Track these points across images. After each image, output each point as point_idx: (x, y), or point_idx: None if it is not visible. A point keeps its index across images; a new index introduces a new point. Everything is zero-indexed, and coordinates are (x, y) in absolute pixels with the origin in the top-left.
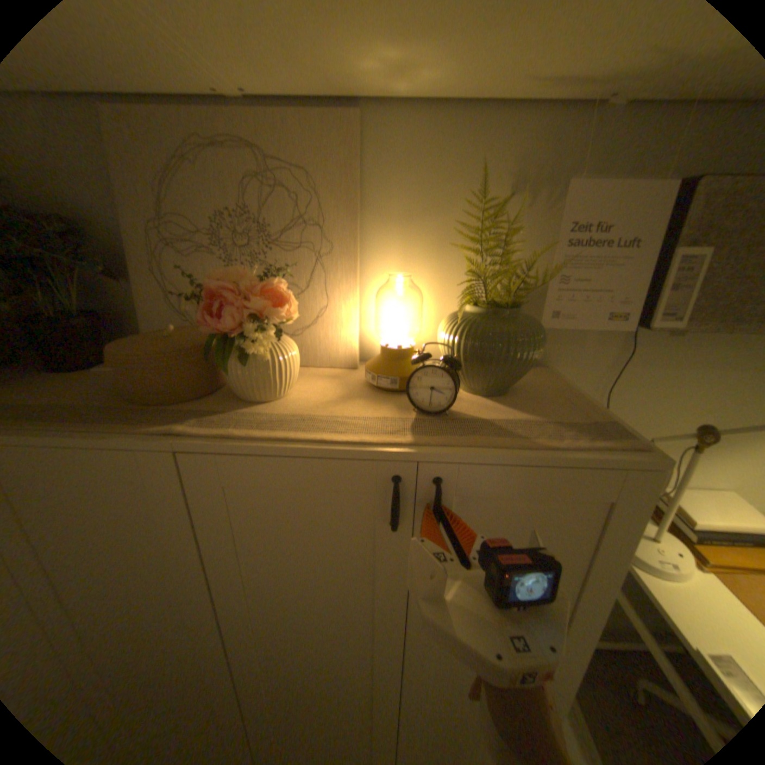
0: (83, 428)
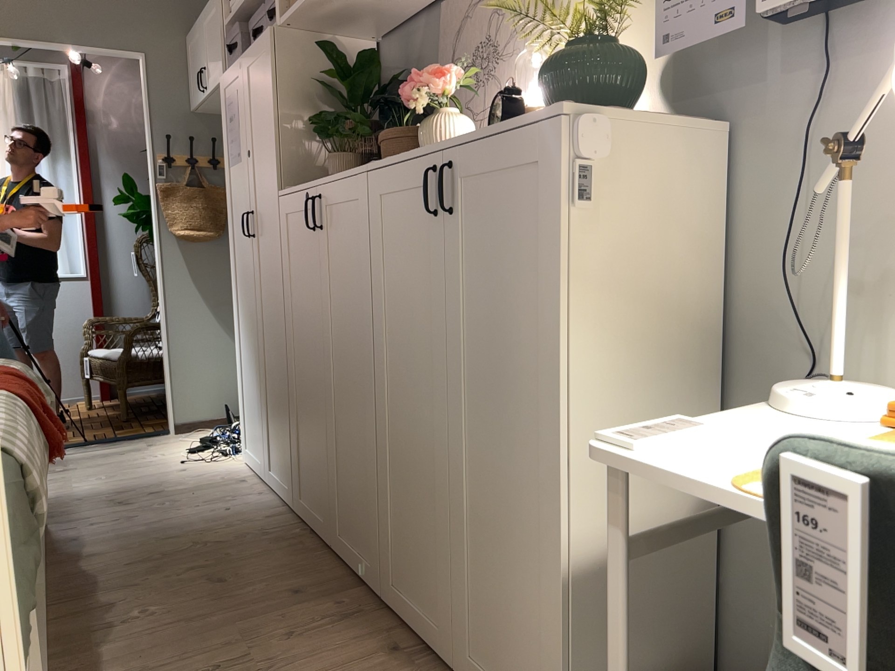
0: (350, 170)
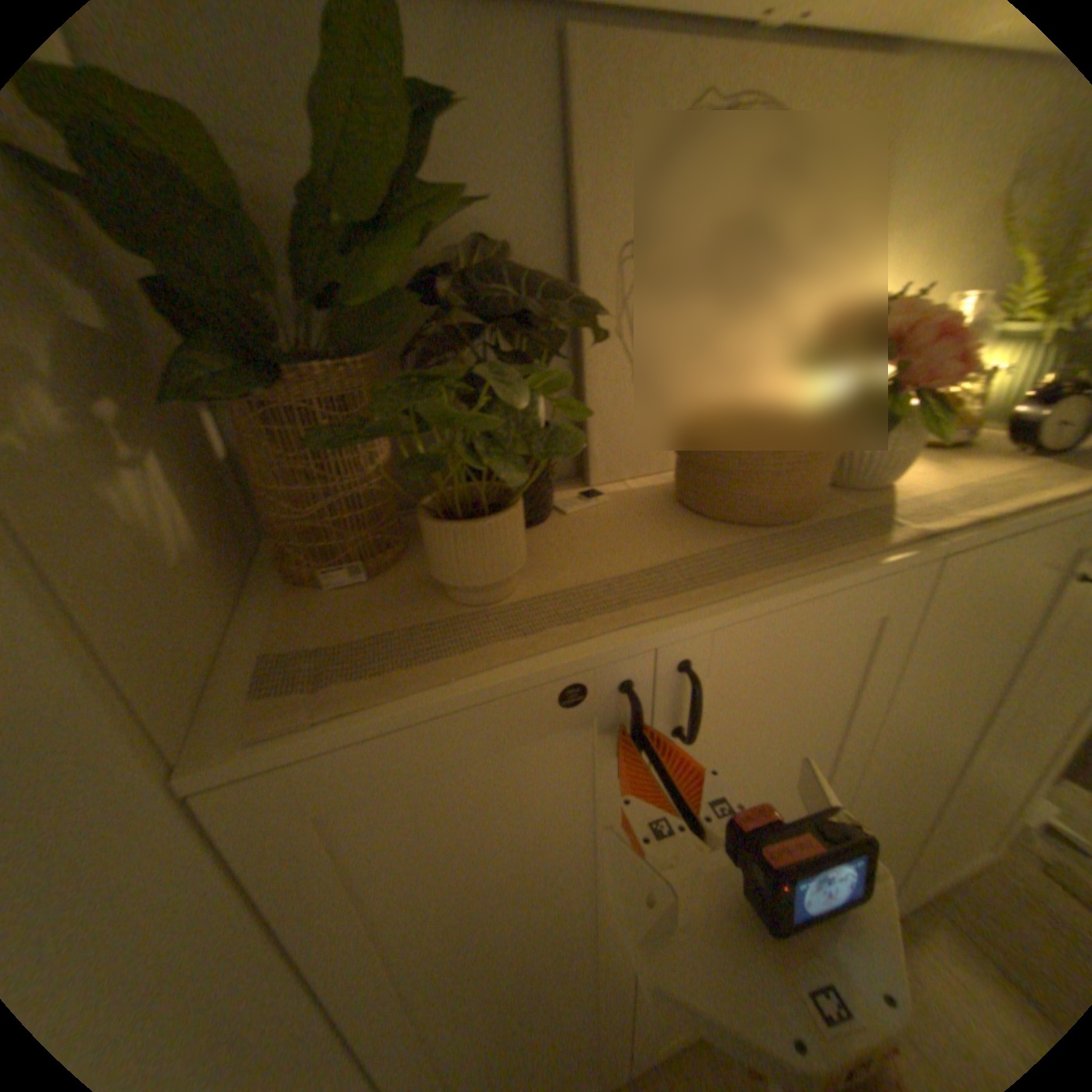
0: (838, 561)
